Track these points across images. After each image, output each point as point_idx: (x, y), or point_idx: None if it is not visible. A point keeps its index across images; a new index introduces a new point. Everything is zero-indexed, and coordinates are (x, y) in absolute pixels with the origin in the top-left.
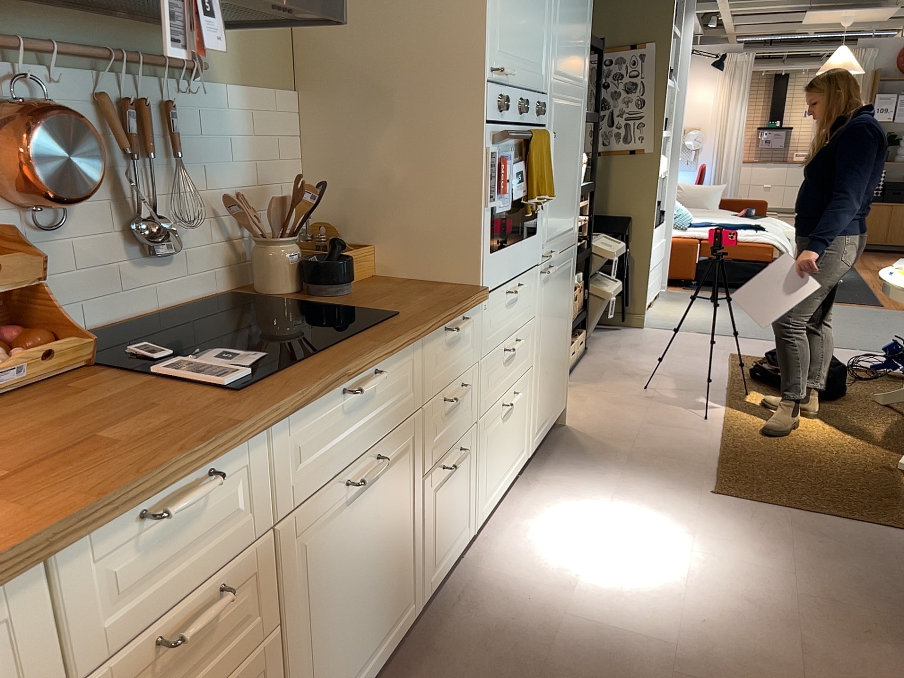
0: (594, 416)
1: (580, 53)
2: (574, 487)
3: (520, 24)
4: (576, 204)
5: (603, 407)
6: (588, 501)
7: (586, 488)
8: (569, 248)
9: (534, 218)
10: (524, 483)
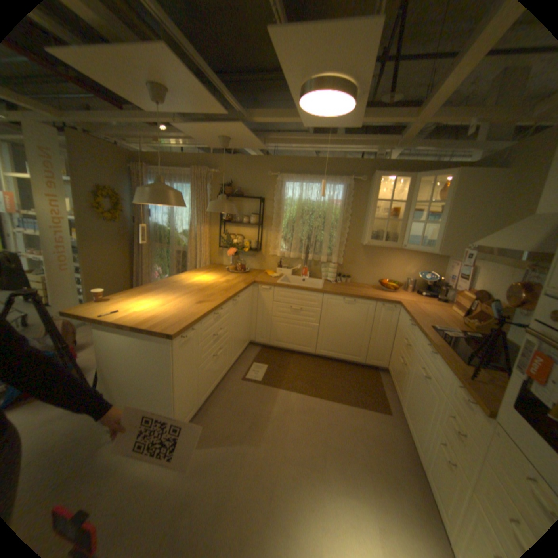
0: None
1: None
2: None
3: None
4: None
5: None
6: None
7: None
8: None
9: None
10: None
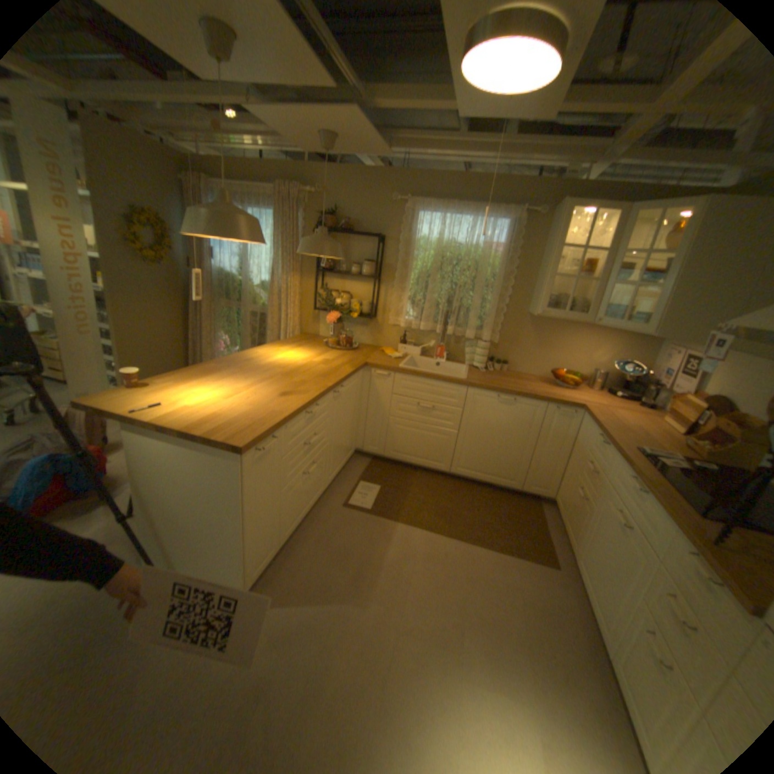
0: None
1: None
2: None
3: None
4: None
5: None
6: None
7: None
8: None
9: None
10: None
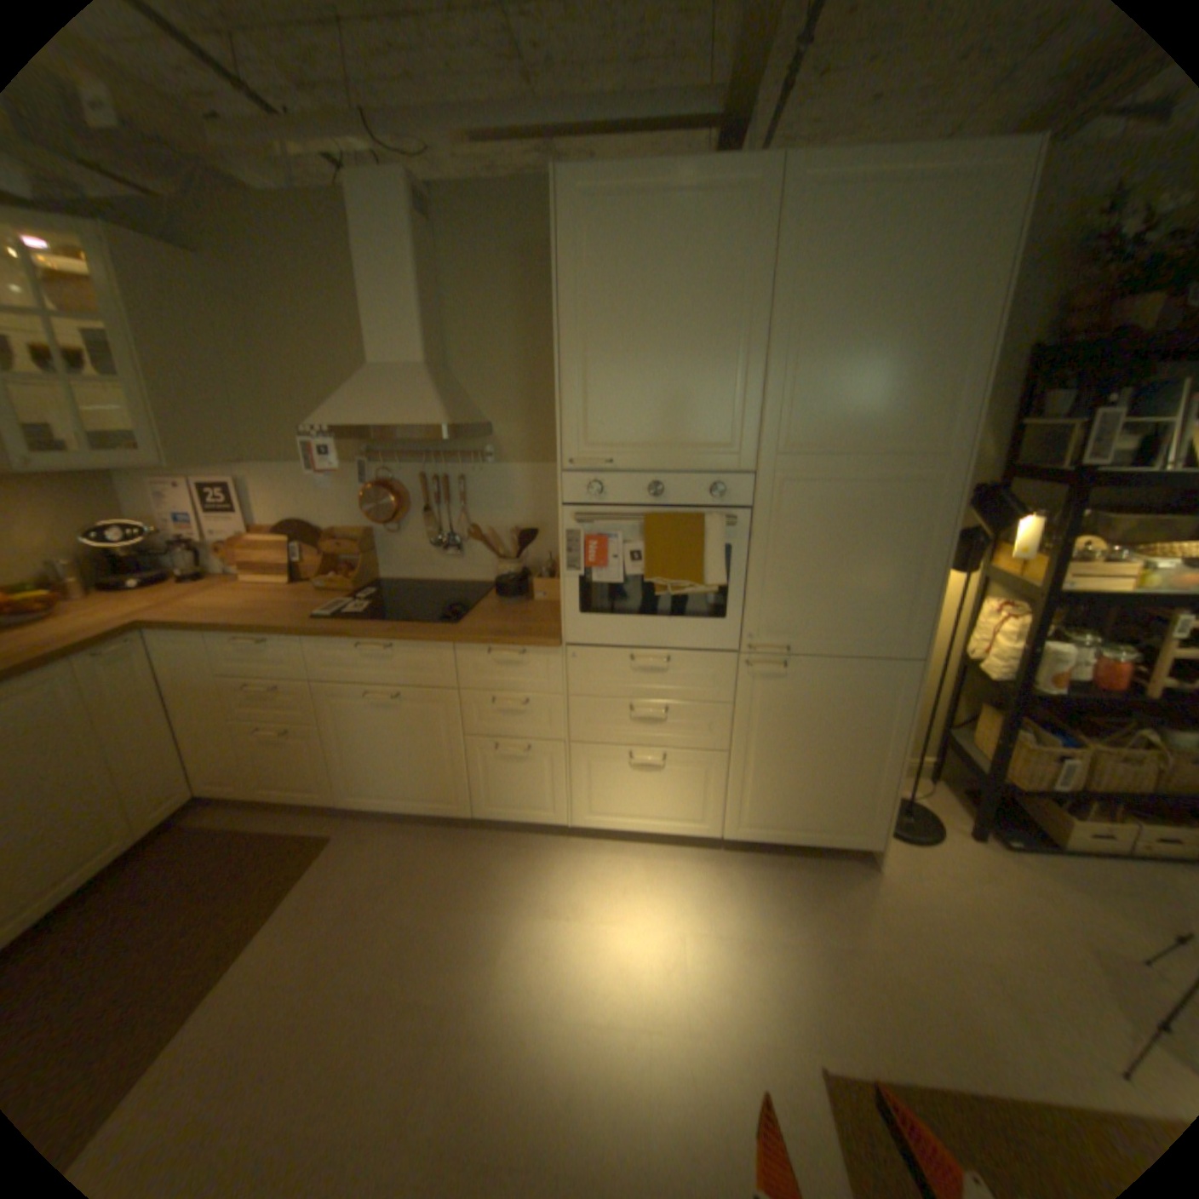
0: (940, 902)
1: (914, 408)
2: (729, 901)
3: (642, 410)
4: (916, 609)
5: (989, 910)
6: (707, 917)
7: (734, 914)
8: (882, 660)
9: (720, 602)
10: (711, 858)
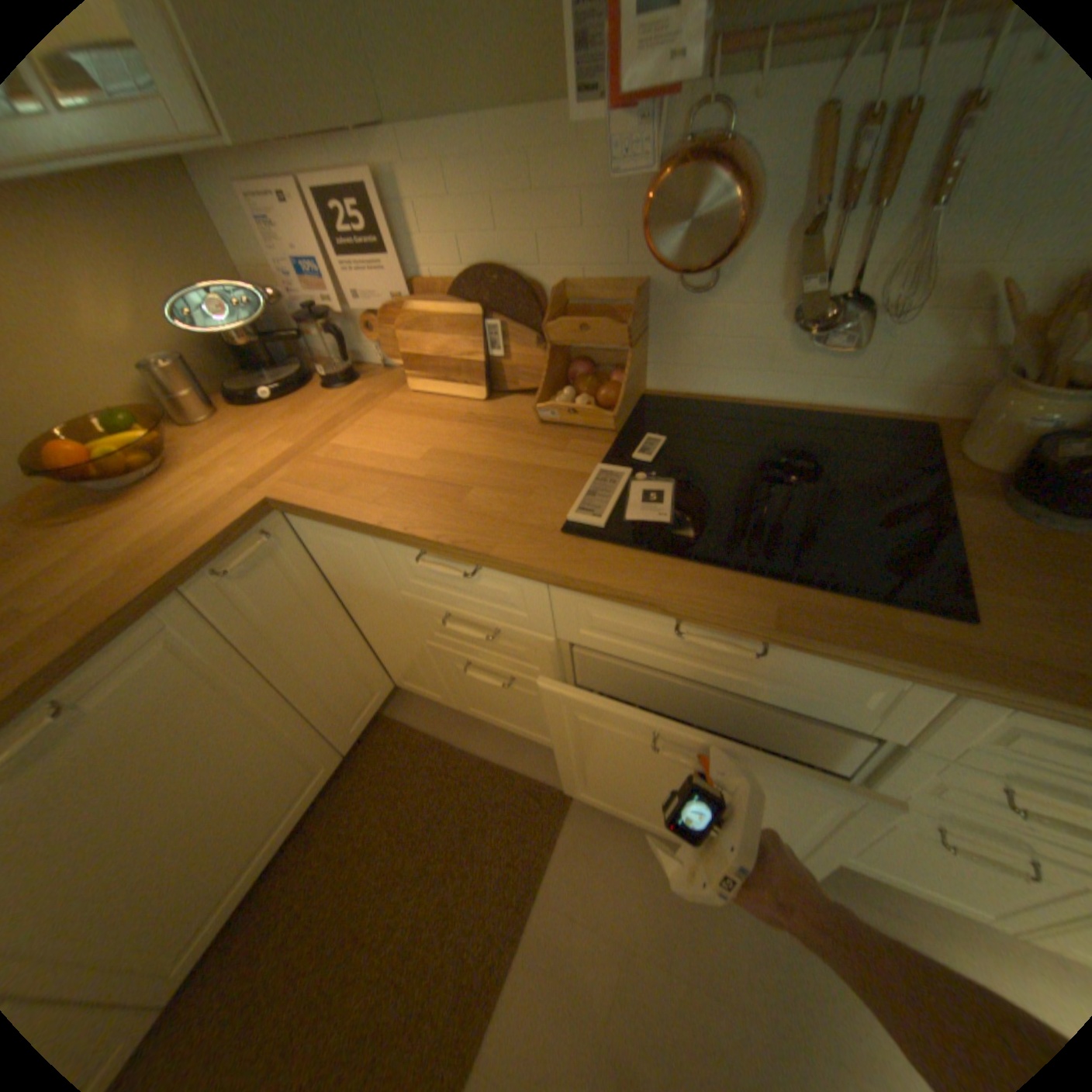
0: None
1: None
2: None
3: None
4: None
5: None
6: None
7: None
8: None
9: None
10: None
